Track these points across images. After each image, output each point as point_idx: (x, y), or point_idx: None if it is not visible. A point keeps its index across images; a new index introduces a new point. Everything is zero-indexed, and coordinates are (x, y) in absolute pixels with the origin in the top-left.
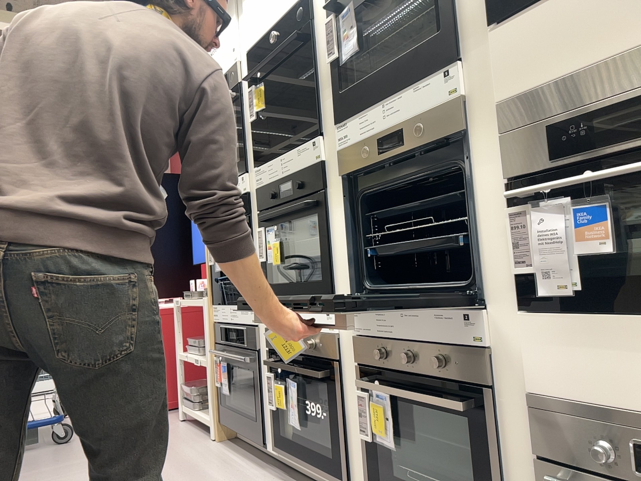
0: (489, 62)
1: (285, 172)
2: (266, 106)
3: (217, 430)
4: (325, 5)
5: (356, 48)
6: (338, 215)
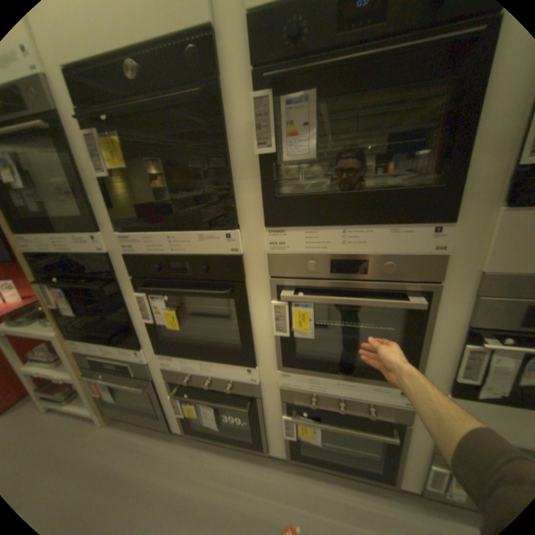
0: (489, 234)
1: (179, 251)
2: (127, 163)
3: (103, 420)
4: (269, 73)
5: (316, 155)
6: (262, 305)
